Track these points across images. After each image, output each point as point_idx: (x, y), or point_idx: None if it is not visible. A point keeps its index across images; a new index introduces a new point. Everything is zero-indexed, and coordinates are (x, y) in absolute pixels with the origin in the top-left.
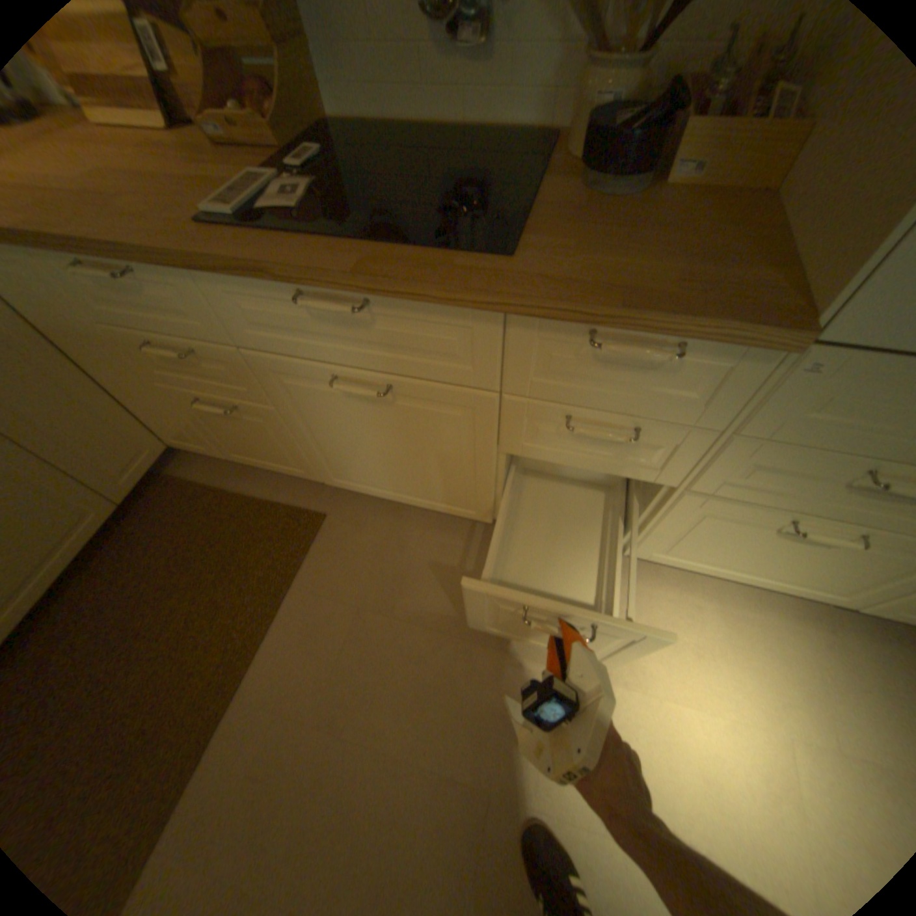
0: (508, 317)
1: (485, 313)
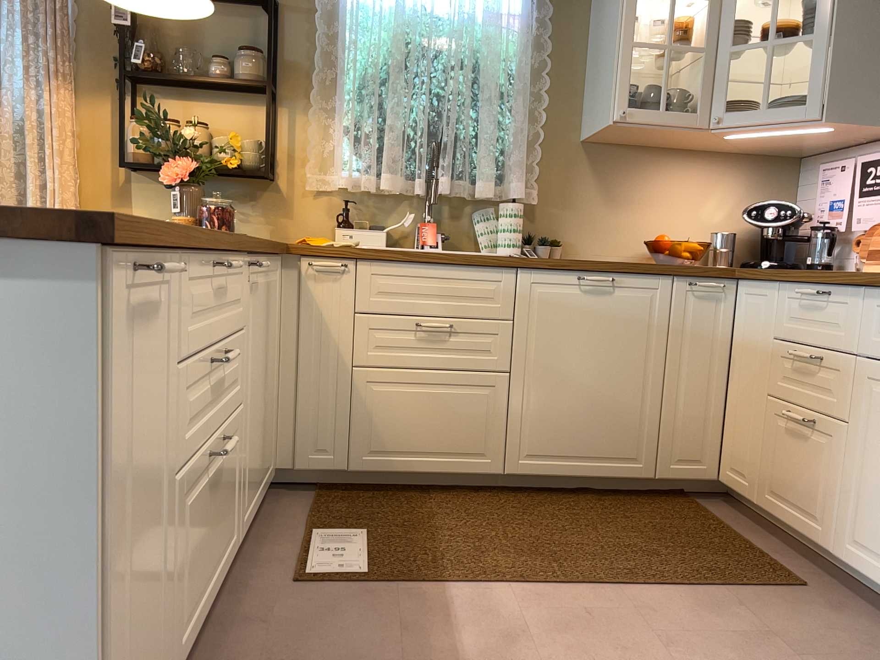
0: None
1: None
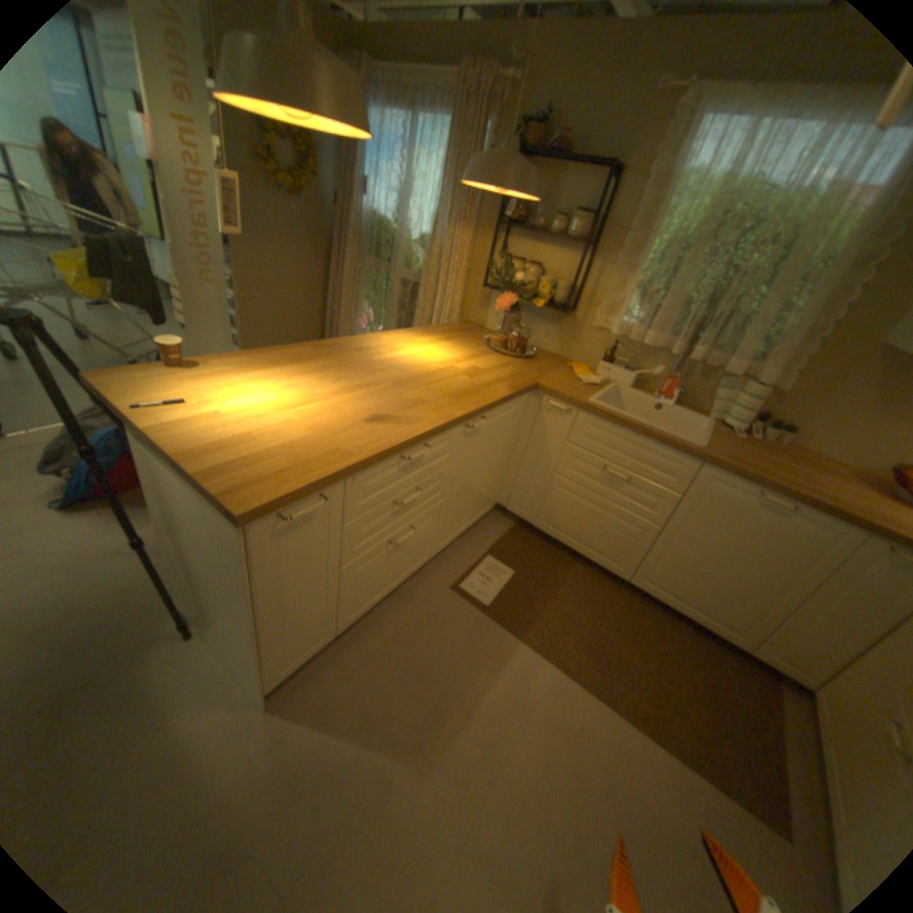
0: None
1: None
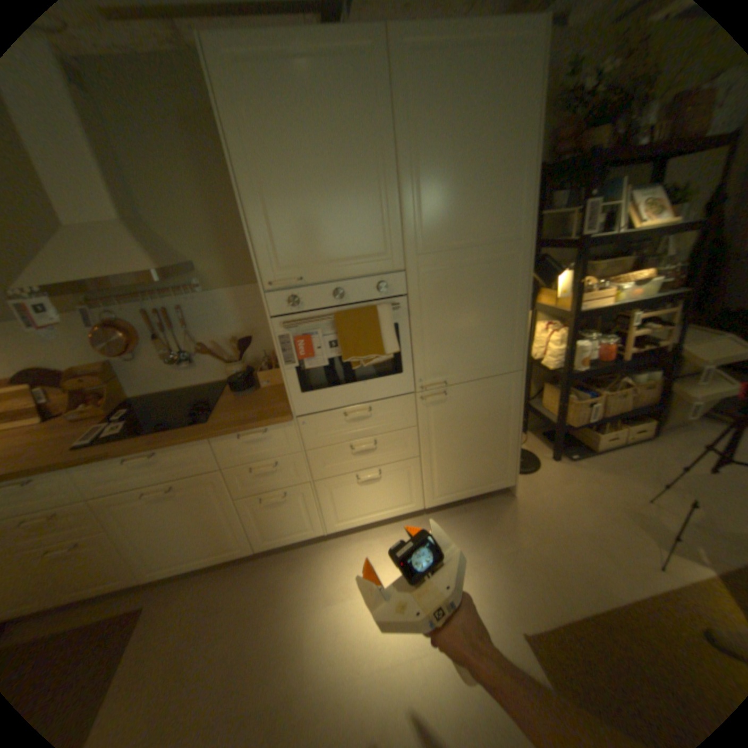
0: (209, 441)
1: (200, 442)
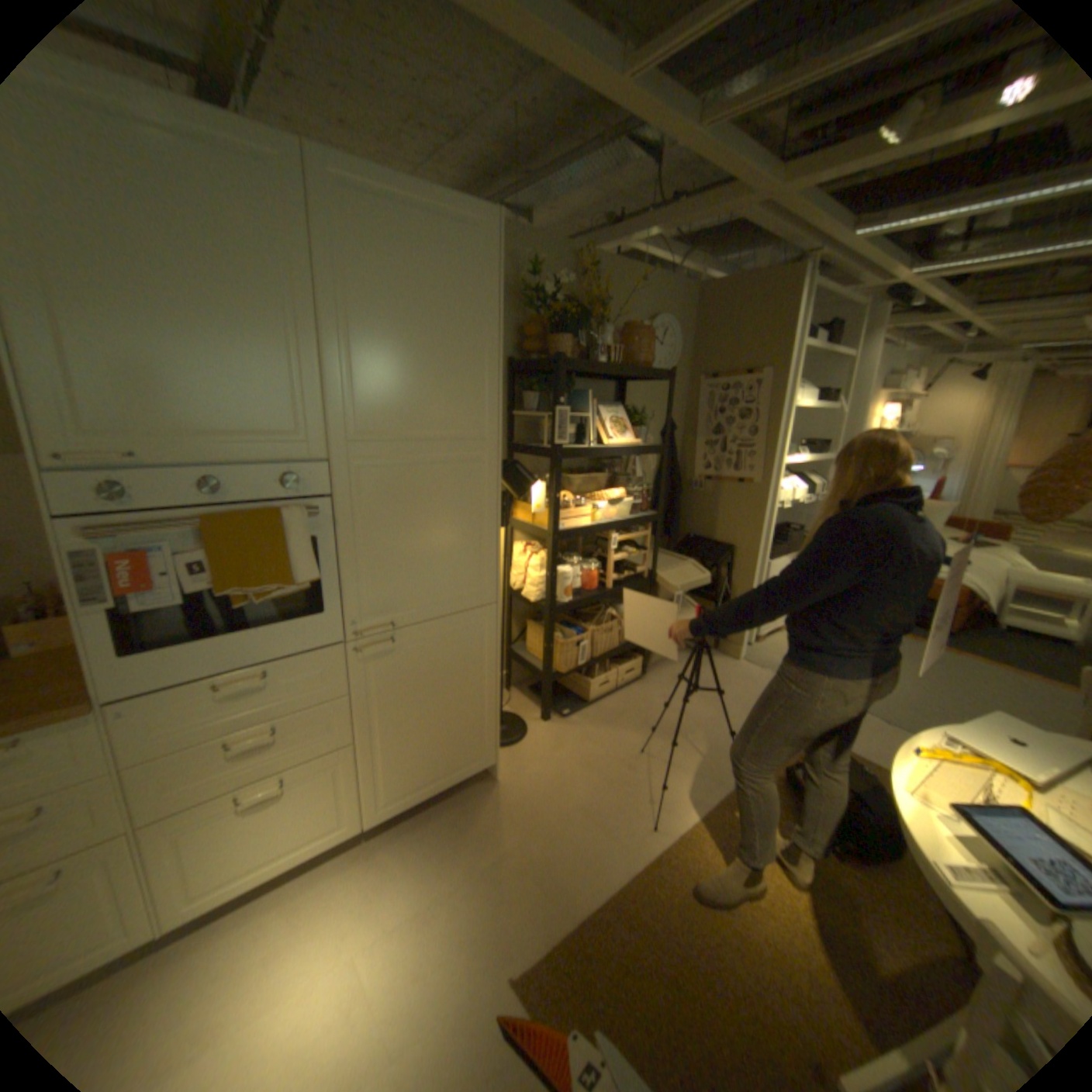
0: None
1: None
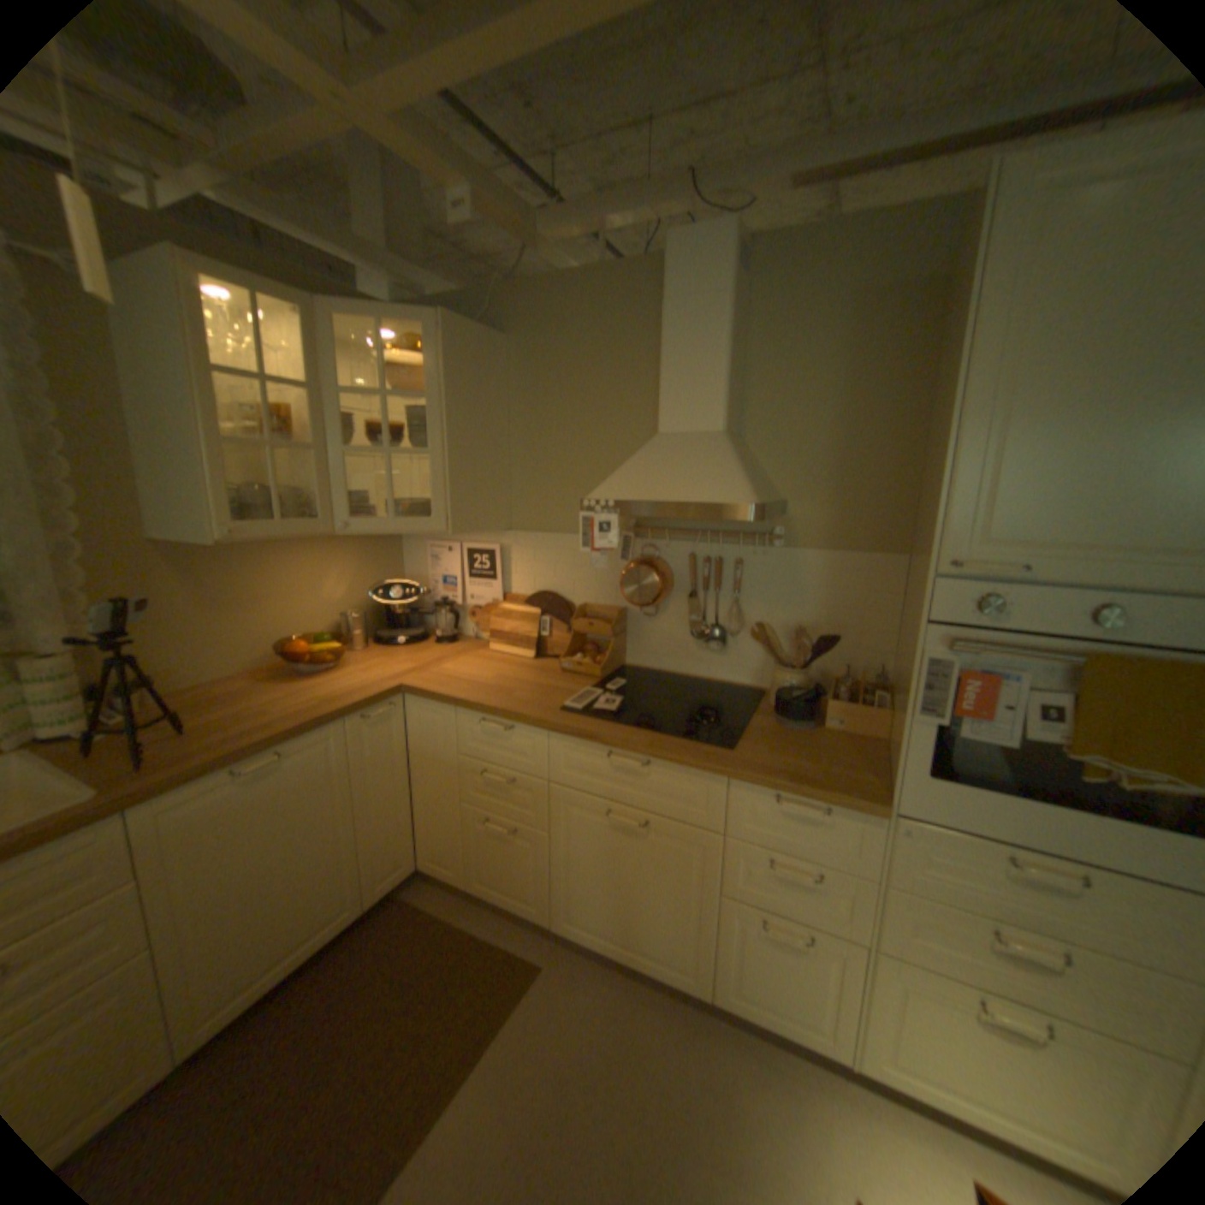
0: (728, 783)
1: (715, 779)
